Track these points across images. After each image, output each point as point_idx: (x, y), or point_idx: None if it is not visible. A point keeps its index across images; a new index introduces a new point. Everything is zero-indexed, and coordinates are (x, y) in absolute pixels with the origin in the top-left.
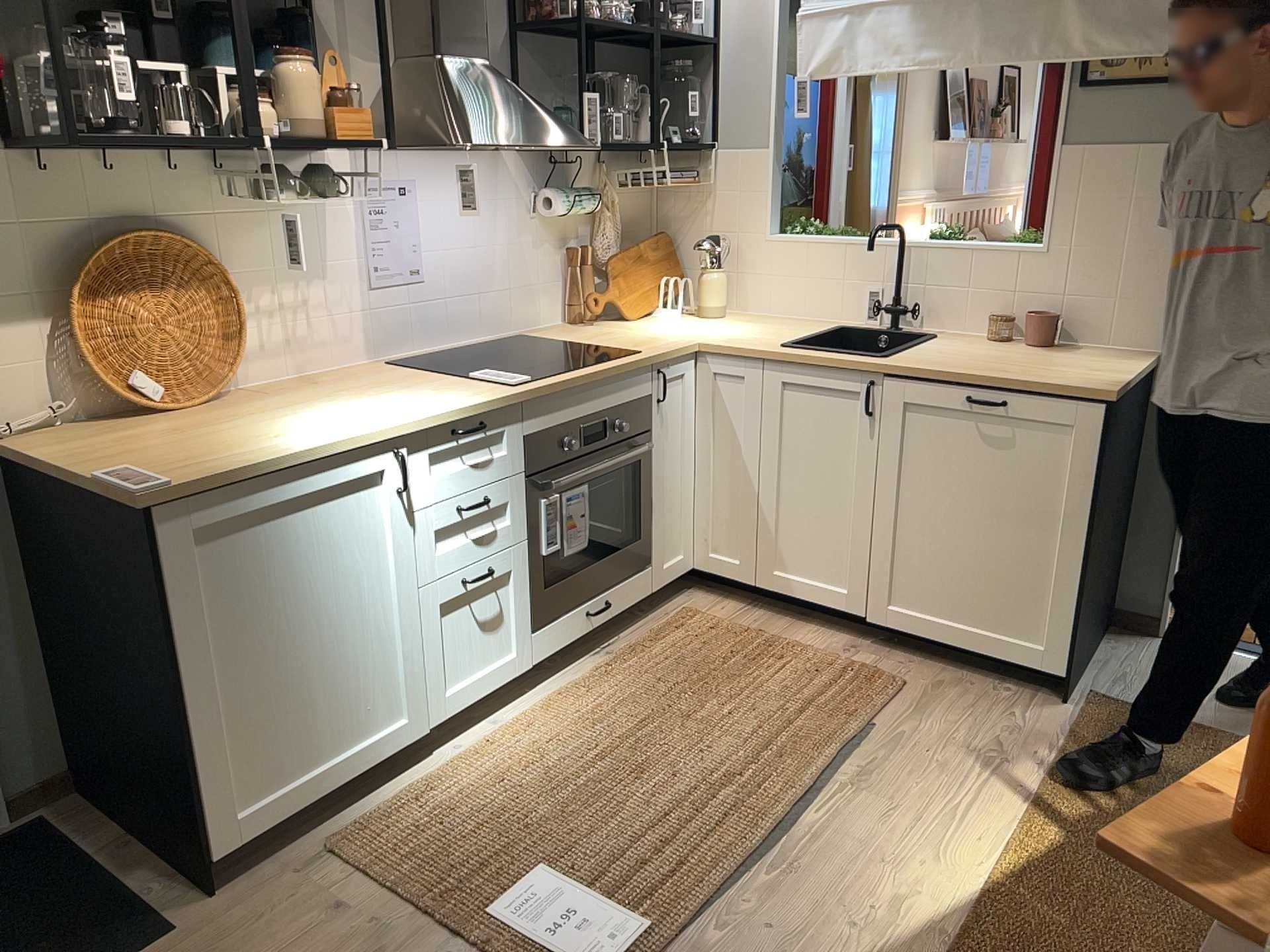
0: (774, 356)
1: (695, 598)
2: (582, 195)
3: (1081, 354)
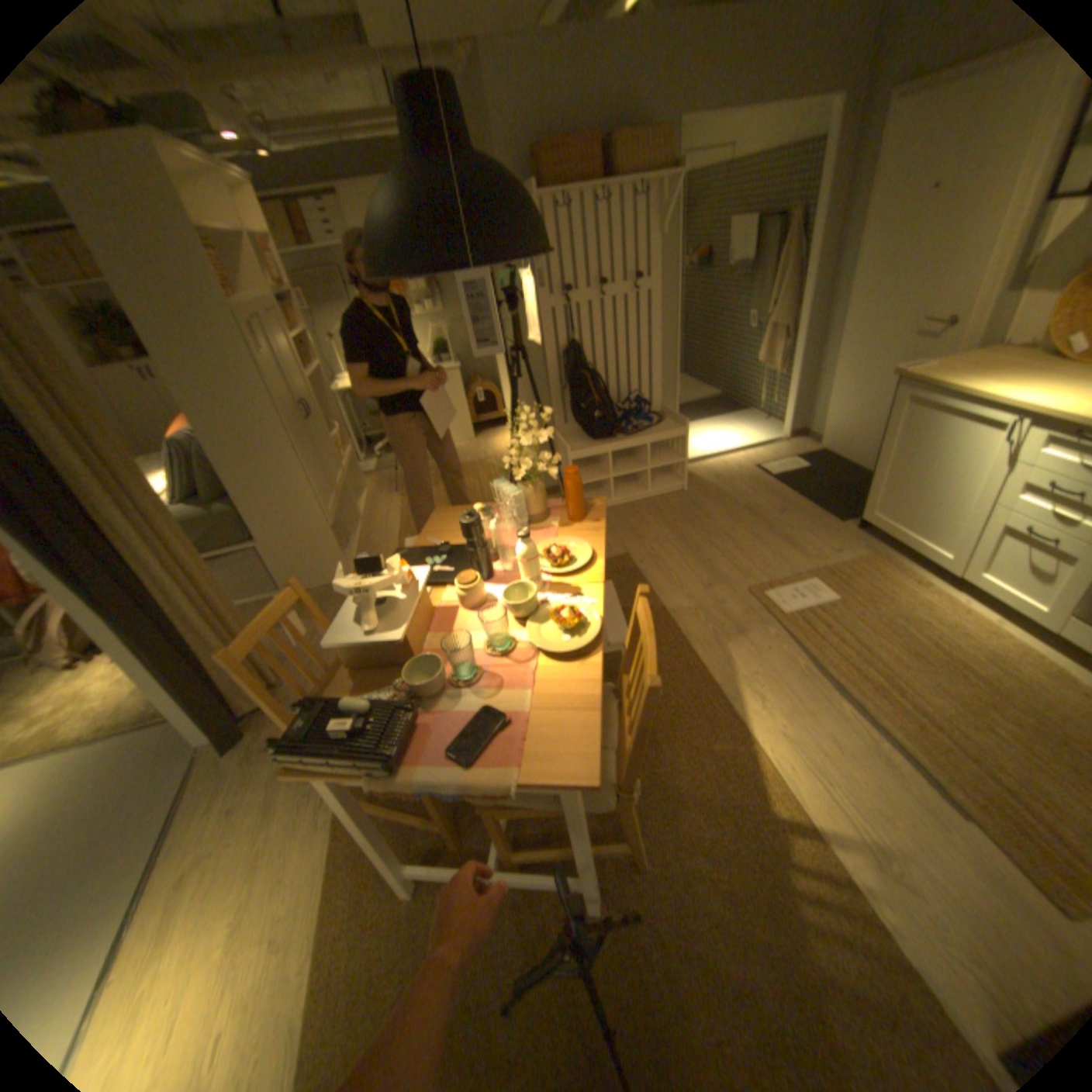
0: None
1: None
2: None
3: None
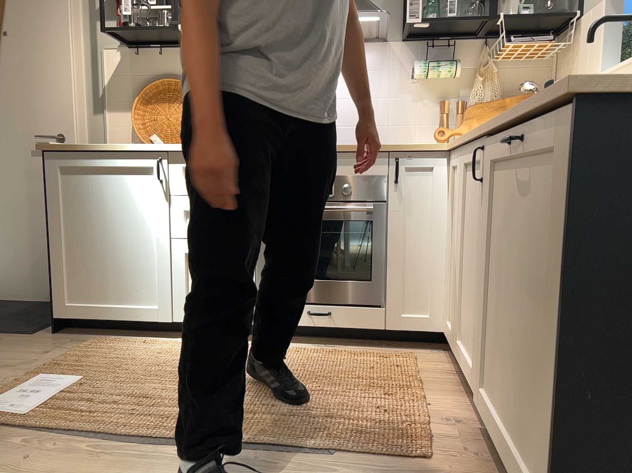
0: (462, 143)
1: (436, 354)
2: (439, 63)
3: None
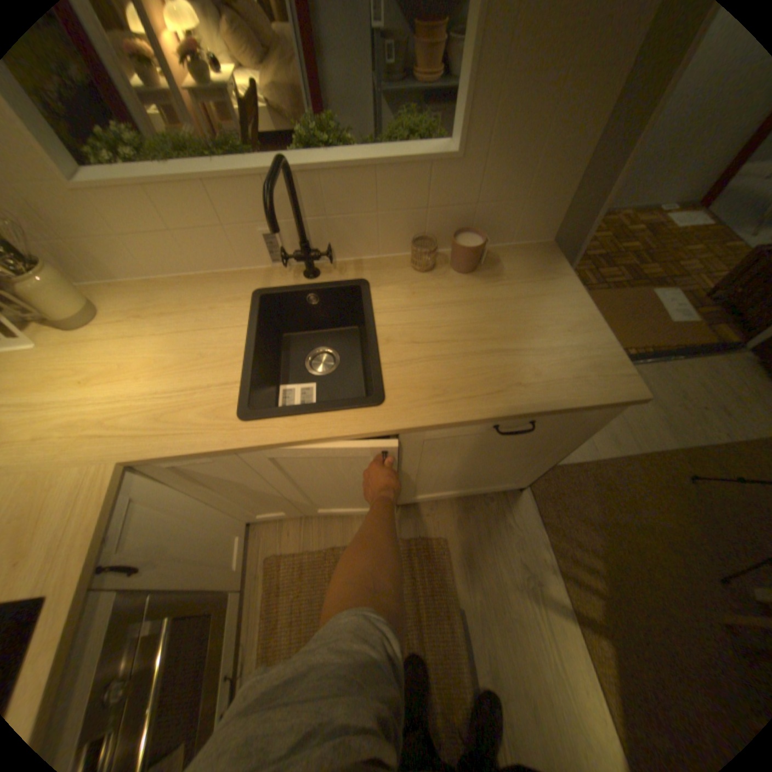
0: (240, 450)
1: (255, 537)
2: None
3: (509, 279)
